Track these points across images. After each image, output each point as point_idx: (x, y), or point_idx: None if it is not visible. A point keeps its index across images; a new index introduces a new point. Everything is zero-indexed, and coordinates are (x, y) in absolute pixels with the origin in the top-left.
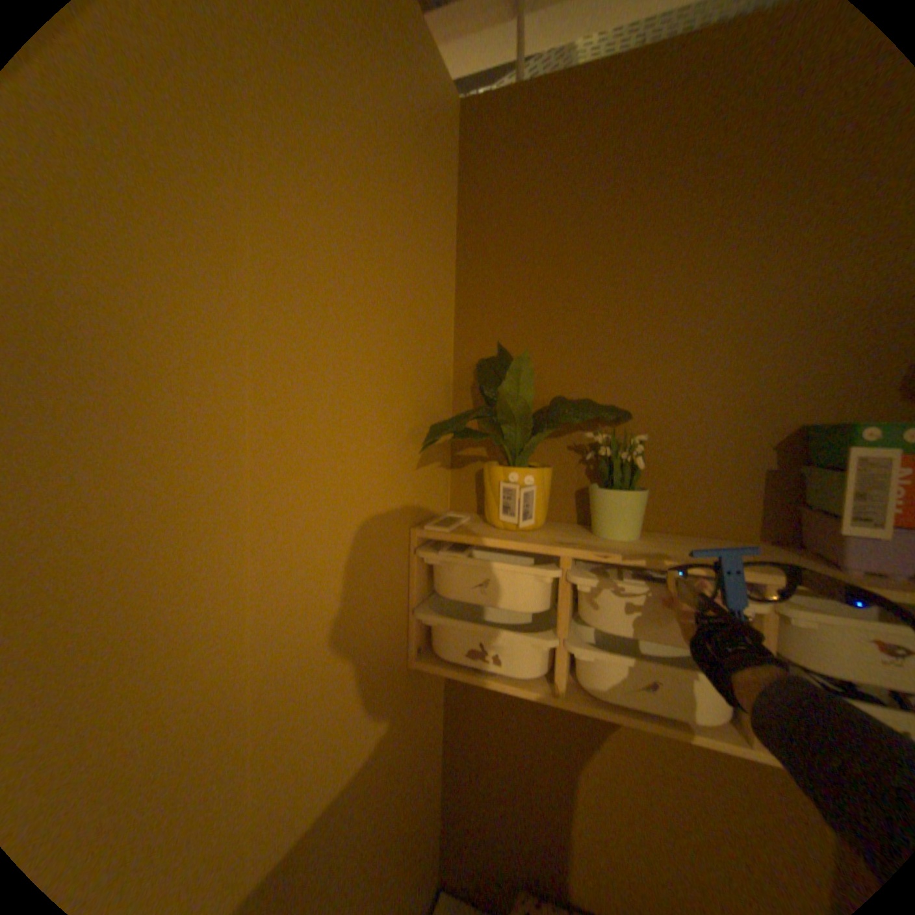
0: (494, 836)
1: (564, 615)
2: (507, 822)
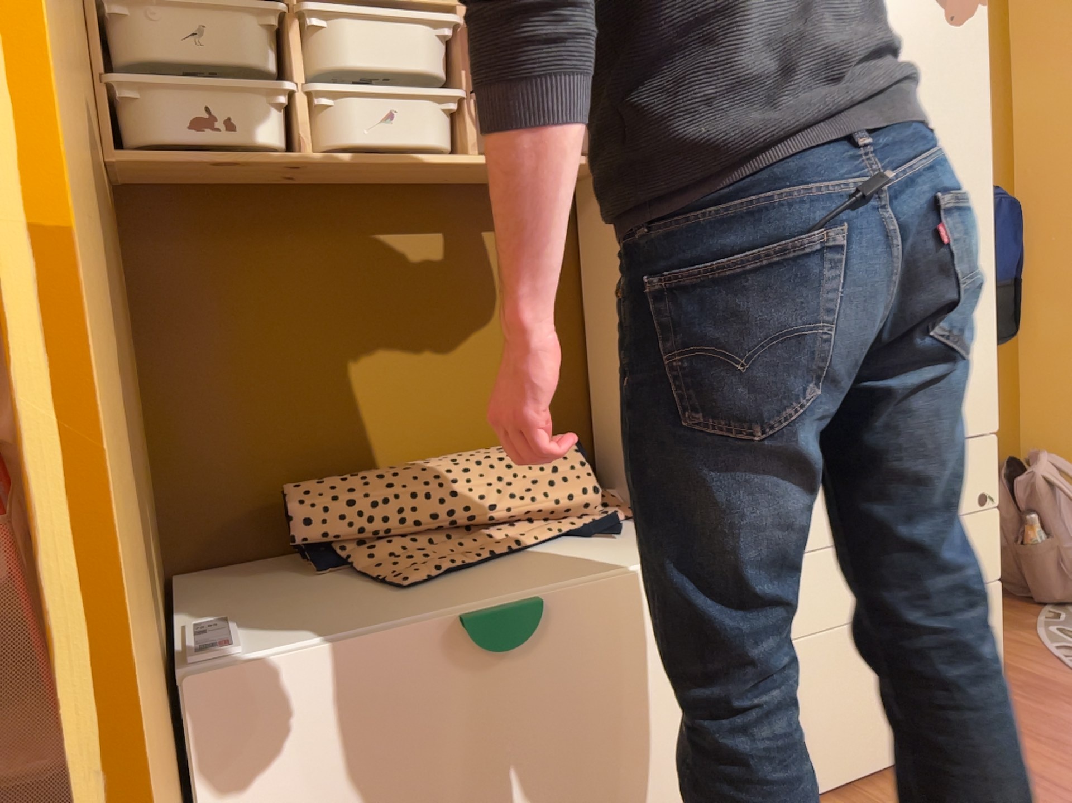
0: (236, 462)
1: (298, 60)
2: (251, 435)
